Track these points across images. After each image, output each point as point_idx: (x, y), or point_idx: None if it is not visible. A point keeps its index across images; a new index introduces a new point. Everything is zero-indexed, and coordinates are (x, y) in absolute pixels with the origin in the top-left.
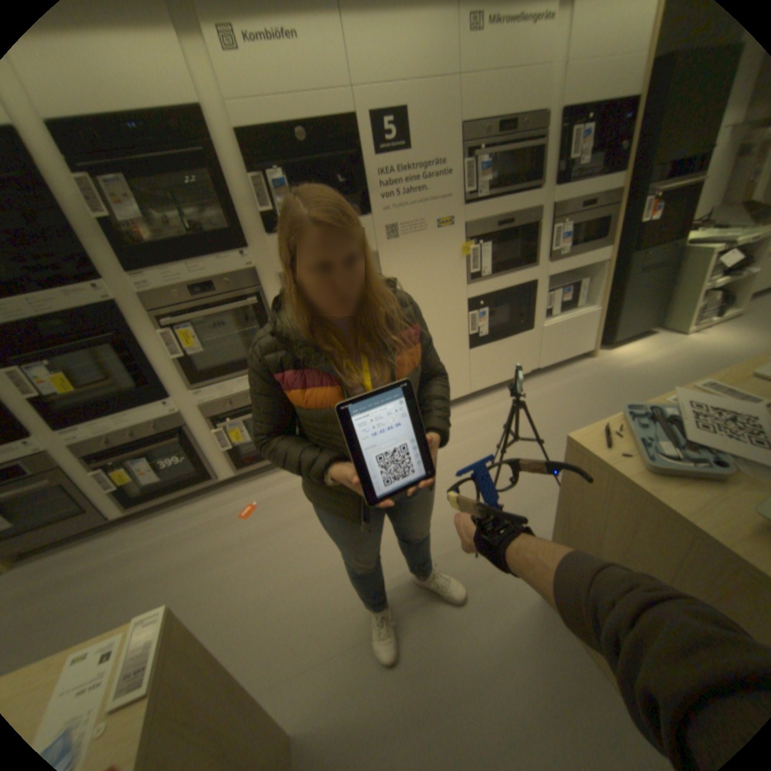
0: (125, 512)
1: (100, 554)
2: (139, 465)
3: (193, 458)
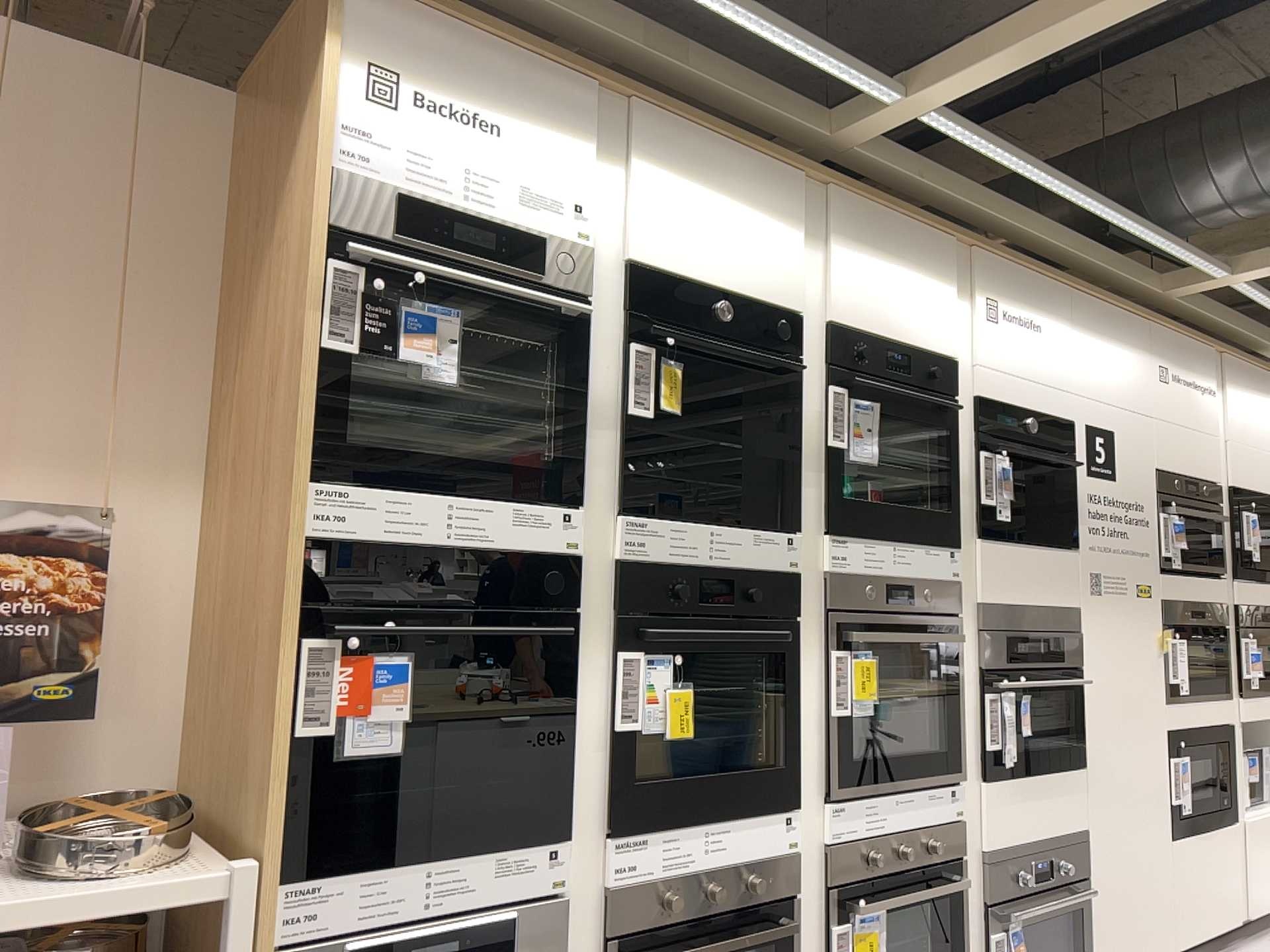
0: None
1: None
2: None
3: None
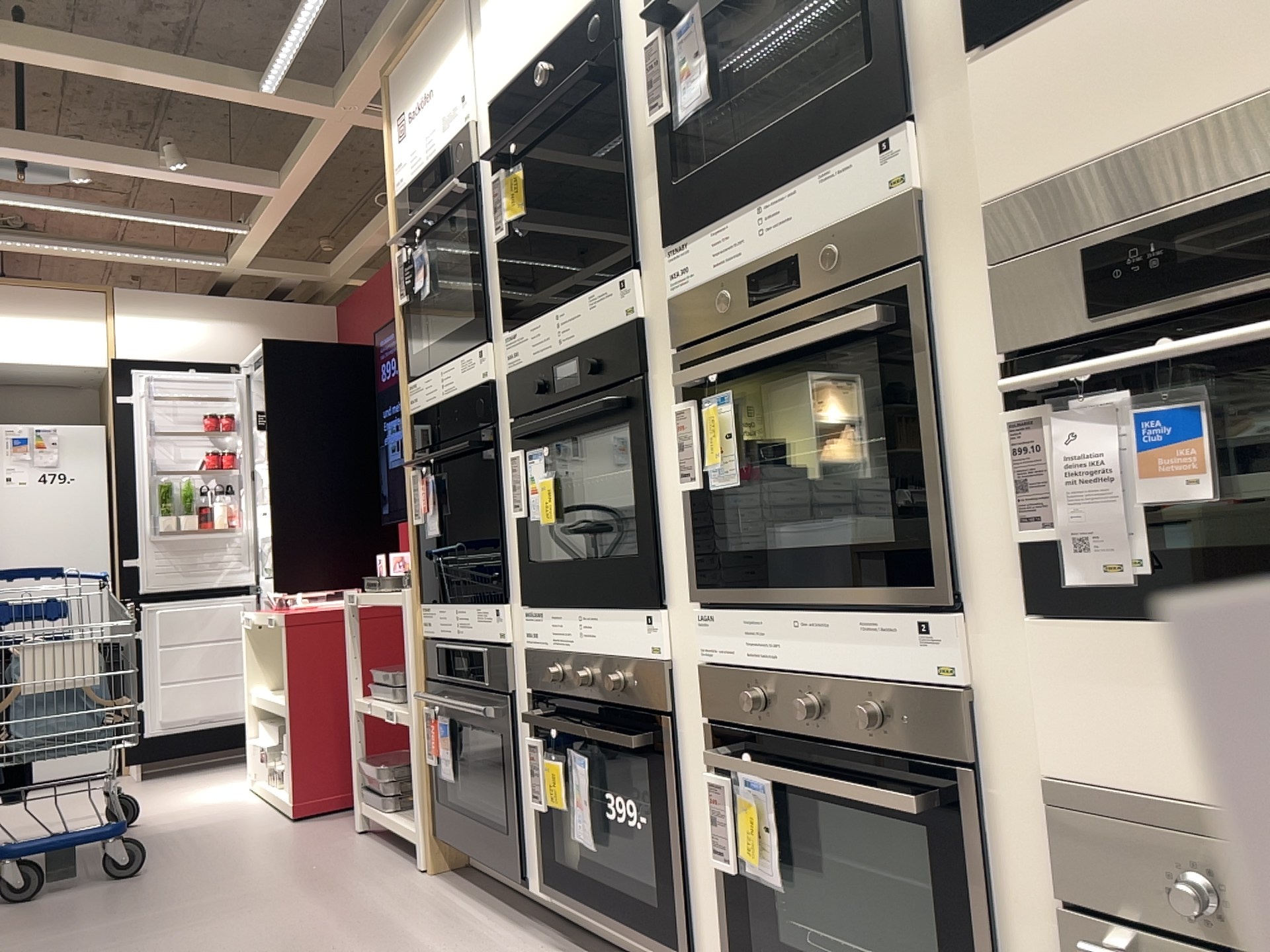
0: (550, 889)
1: (468, 944)
2: (582, 766)
3: (666, 835)
